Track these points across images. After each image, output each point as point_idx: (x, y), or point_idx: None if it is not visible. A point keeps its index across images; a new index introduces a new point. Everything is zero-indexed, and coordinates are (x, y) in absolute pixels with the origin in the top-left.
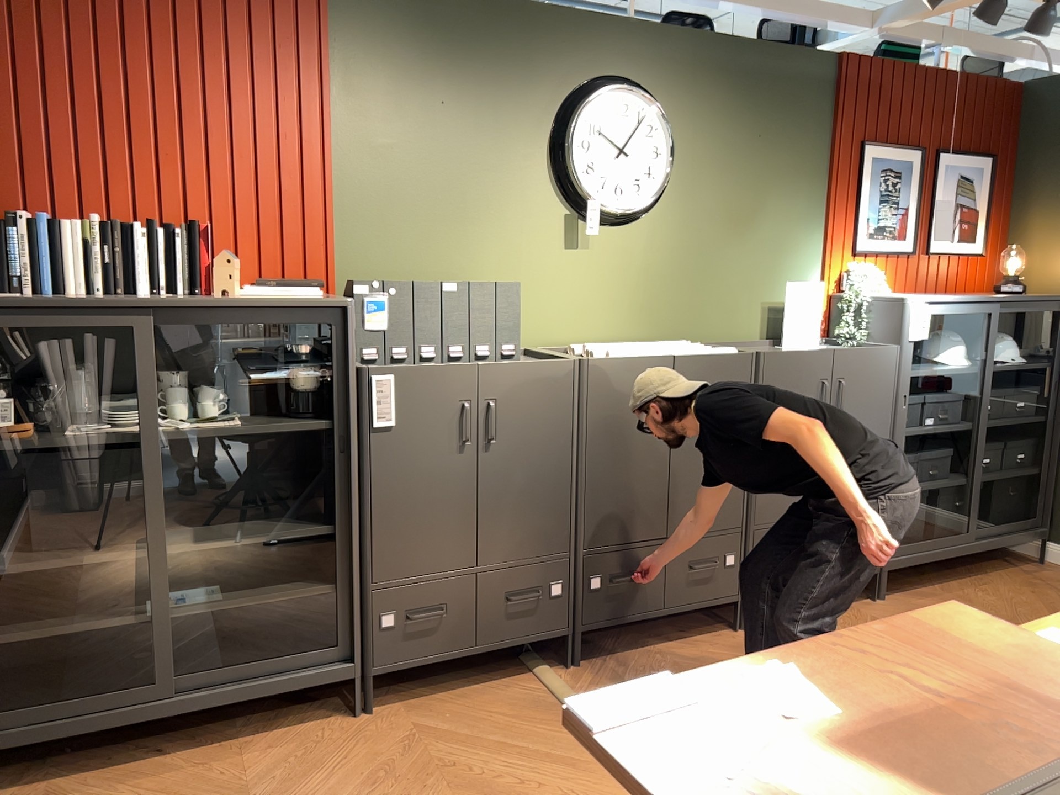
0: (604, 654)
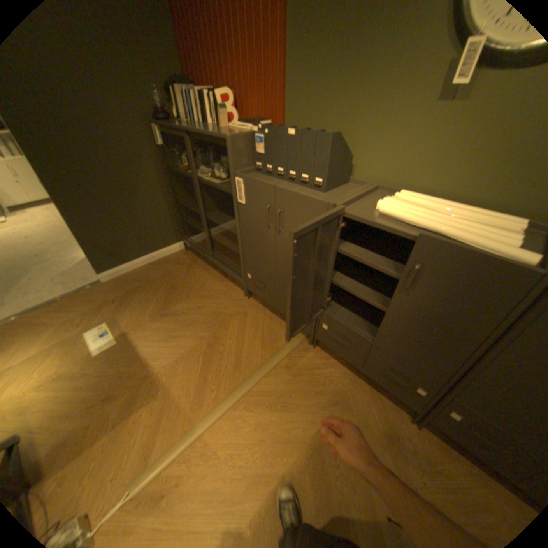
0: (334, 356)
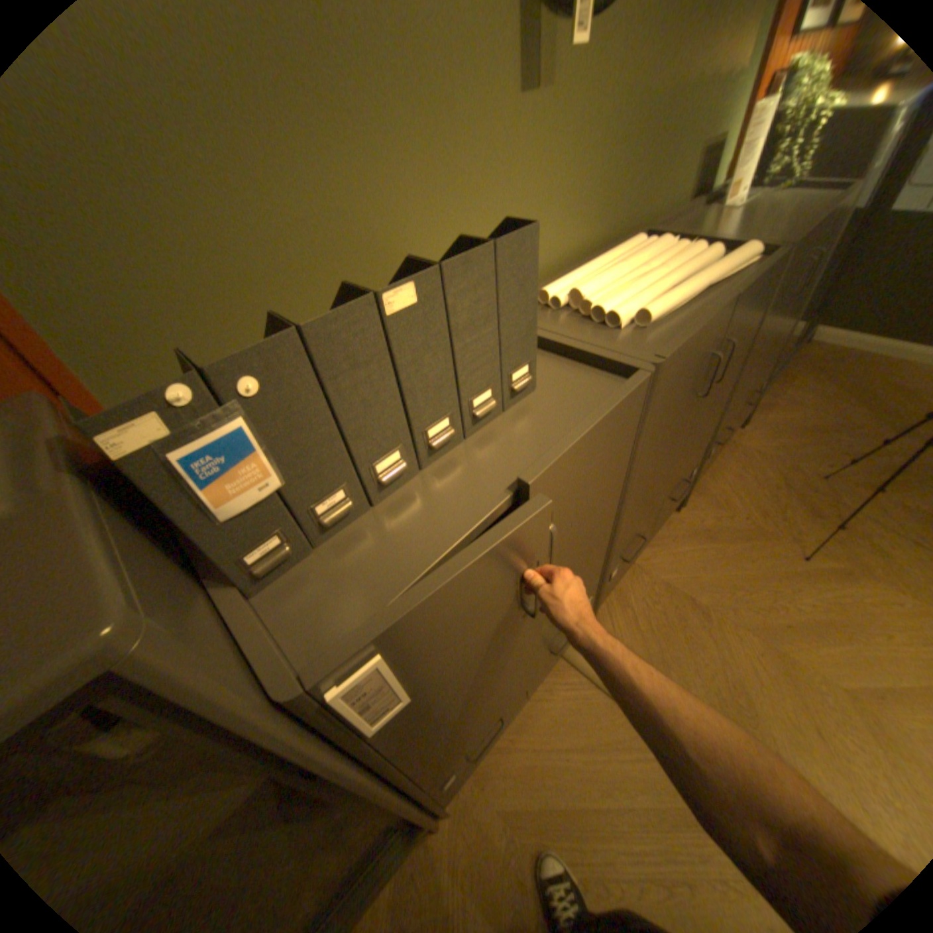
0: None
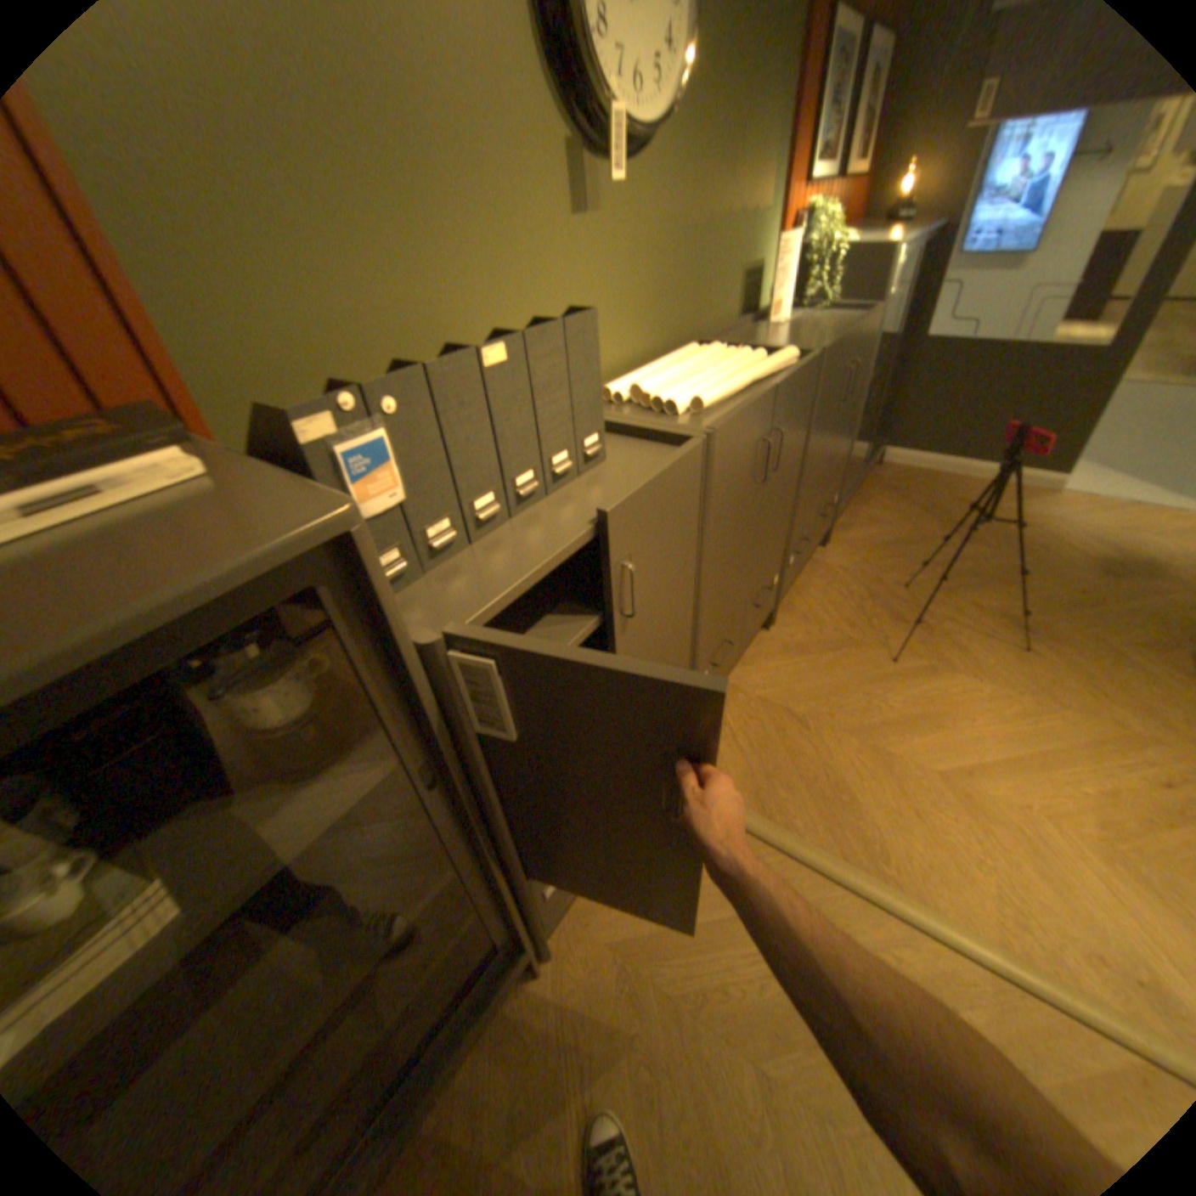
0: None
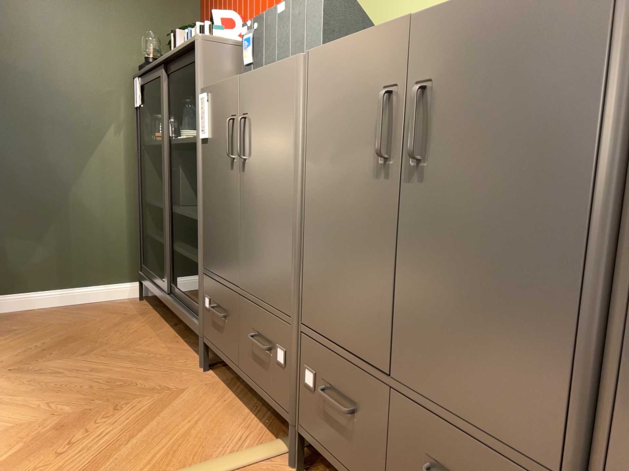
0: None
